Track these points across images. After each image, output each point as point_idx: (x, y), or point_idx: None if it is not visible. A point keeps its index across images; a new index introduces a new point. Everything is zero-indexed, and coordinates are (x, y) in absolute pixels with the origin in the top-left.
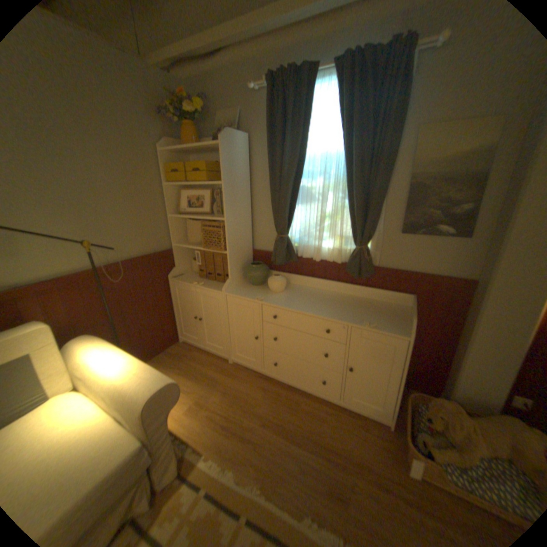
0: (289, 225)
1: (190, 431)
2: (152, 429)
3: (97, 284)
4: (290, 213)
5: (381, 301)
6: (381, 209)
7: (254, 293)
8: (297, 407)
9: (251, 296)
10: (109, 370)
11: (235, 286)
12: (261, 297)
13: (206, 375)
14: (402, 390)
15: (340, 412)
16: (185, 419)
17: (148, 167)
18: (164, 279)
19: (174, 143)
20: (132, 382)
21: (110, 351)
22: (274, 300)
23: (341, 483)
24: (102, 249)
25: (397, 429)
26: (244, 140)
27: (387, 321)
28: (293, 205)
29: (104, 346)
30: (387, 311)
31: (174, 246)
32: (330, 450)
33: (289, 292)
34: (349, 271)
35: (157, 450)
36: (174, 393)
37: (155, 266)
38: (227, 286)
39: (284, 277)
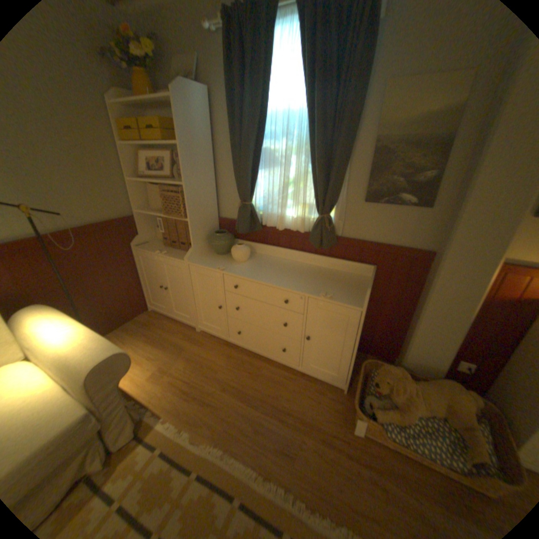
0: (252, 192)
1: (151, 396)
2: (99, 398)
3: (47, 252)
4: (252, 179)
5: (343, 272)
6: (343, 176)
7: (217, 263)
8: (258, 373)
9: (214, 265)
10: (55, 341)
11: (199, 255)
12: (223, 267)
13: (172, 343)
14: (355, 357)
15: (298, 377)
16: (147, 385)
17: (97, 123)
18: (127, 247)
19: (126, 95)
20: (77, 353)
21: (60, 322)
22: (235, 270)
23: (291, 441)
24: (49, 214)
25: (350, 392)
26: (202, 94)
27: (344, 291)
28: (256, 170)
29: (53, 317)
30: (347, 281)
31: (135, 213)
32: (284, 412)
33: (253, 262)
34: (312, 241)
35: (108, 416)
36: (123, 362)
37: (114, 234)
38: (190, 255)
39: (248, 247)
